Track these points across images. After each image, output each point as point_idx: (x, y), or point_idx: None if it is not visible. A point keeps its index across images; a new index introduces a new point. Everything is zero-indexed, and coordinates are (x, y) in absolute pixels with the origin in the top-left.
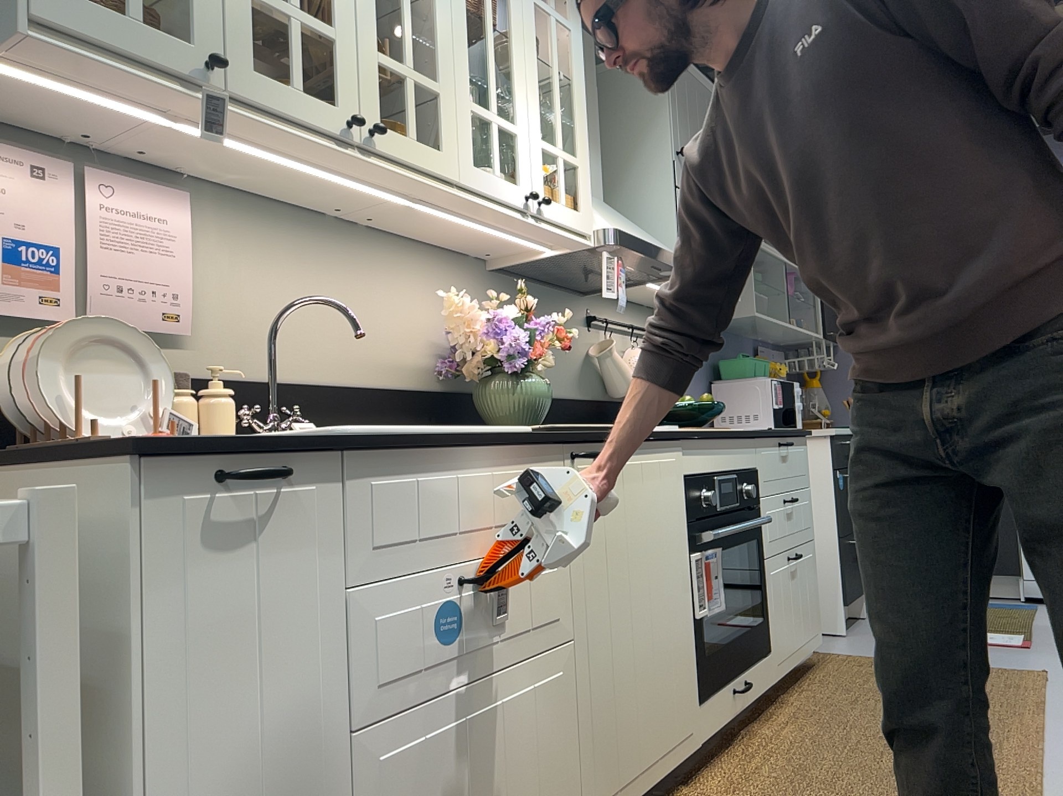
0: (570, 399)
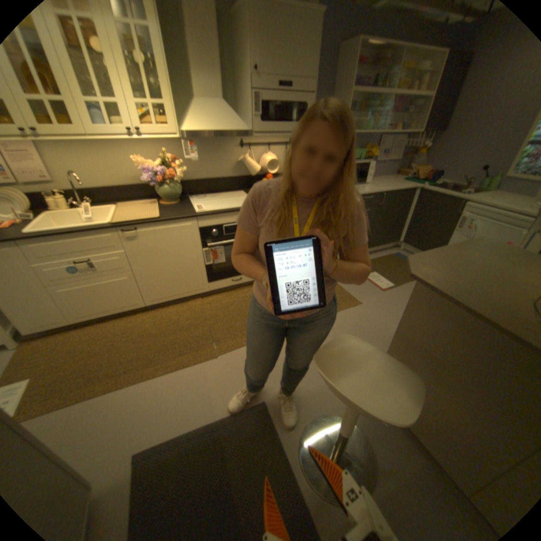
0: (226, 178)
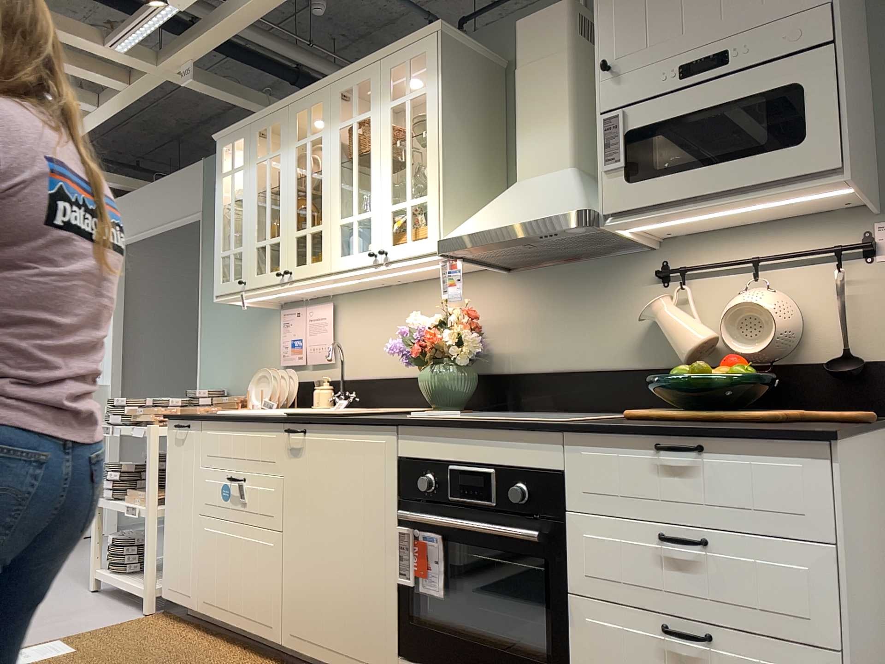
0: (610, 370)
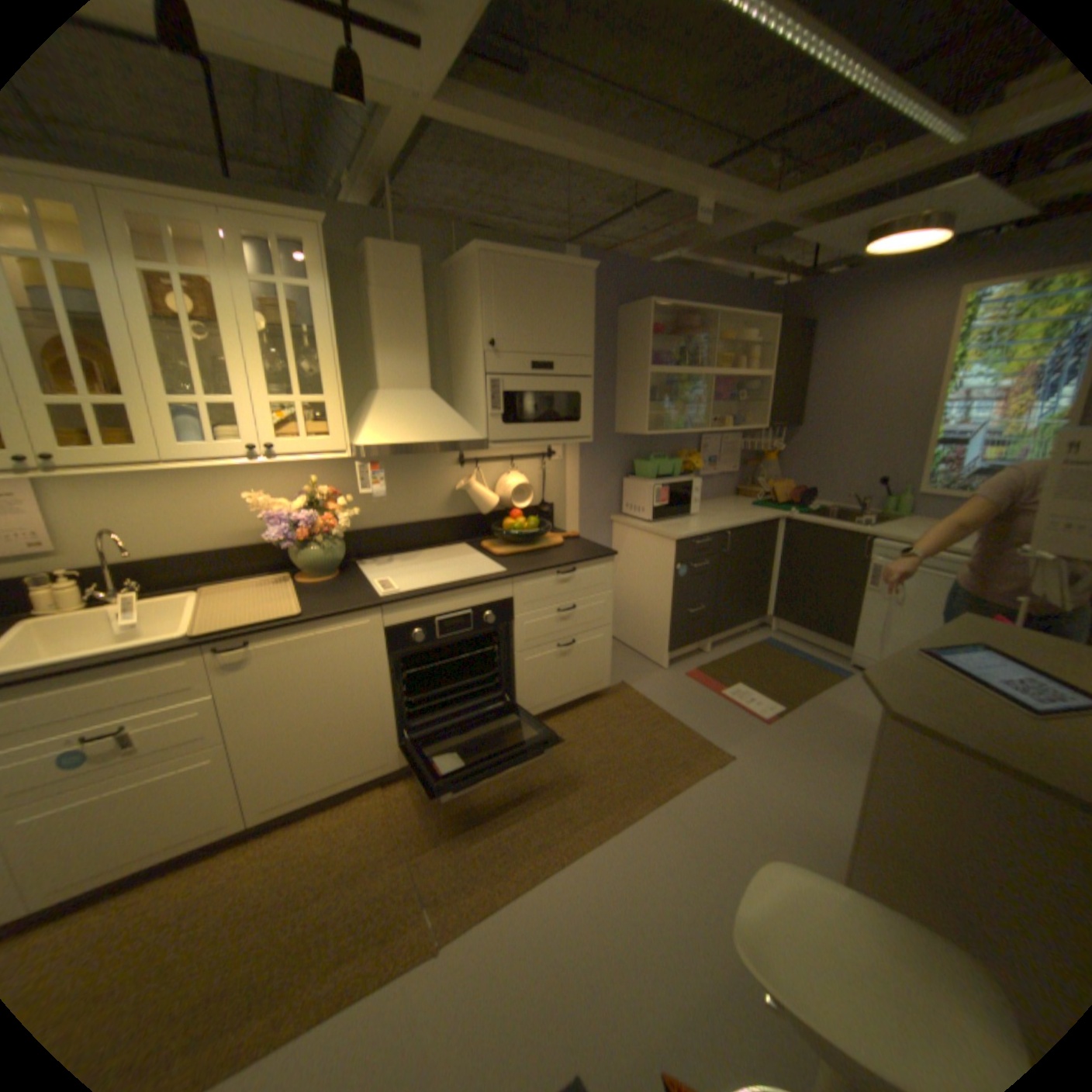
0: (431, 521)
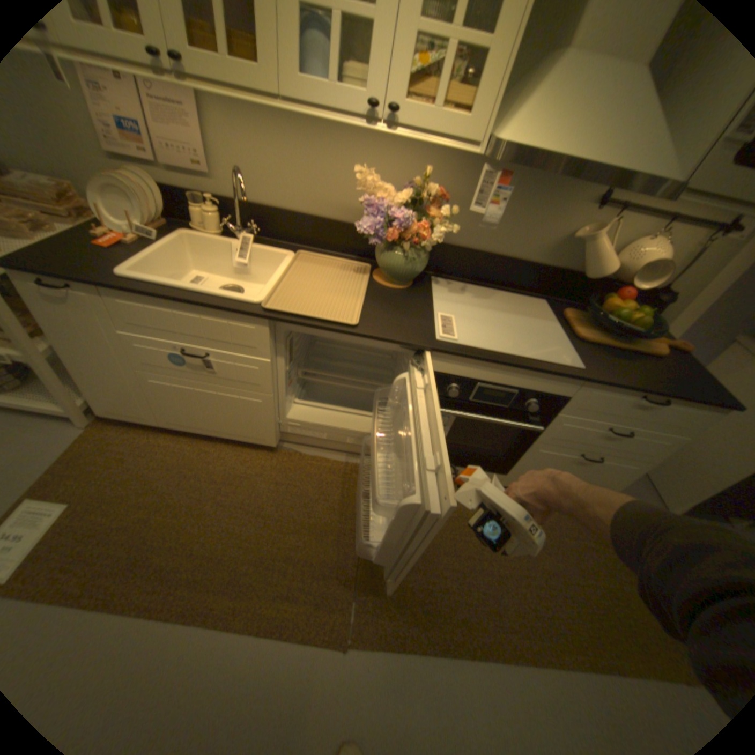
0: (525, 261)
